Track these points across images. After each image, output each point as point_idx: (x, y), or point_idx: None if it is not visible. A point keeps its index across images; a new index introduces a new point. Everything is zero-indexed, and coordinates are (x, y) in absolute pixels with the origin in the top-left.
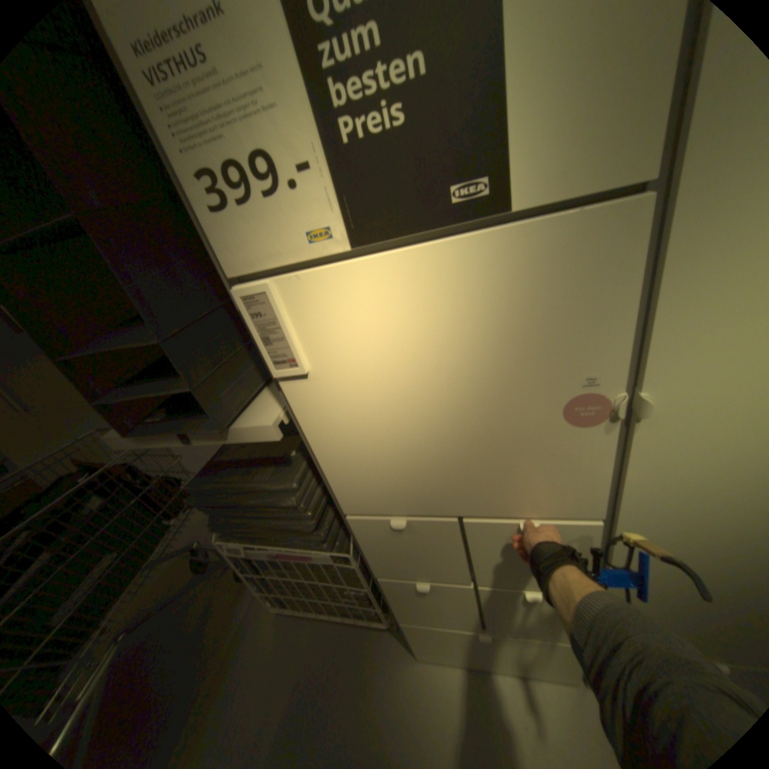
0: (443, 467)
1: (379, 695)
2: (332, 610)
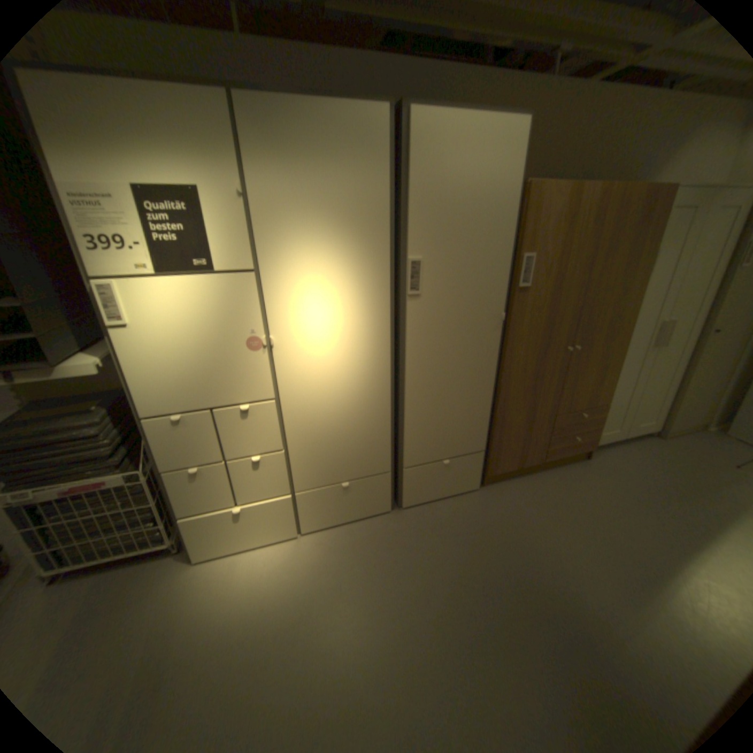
0: (200, 377)
1: (160, 592)
2: (119, 543)
